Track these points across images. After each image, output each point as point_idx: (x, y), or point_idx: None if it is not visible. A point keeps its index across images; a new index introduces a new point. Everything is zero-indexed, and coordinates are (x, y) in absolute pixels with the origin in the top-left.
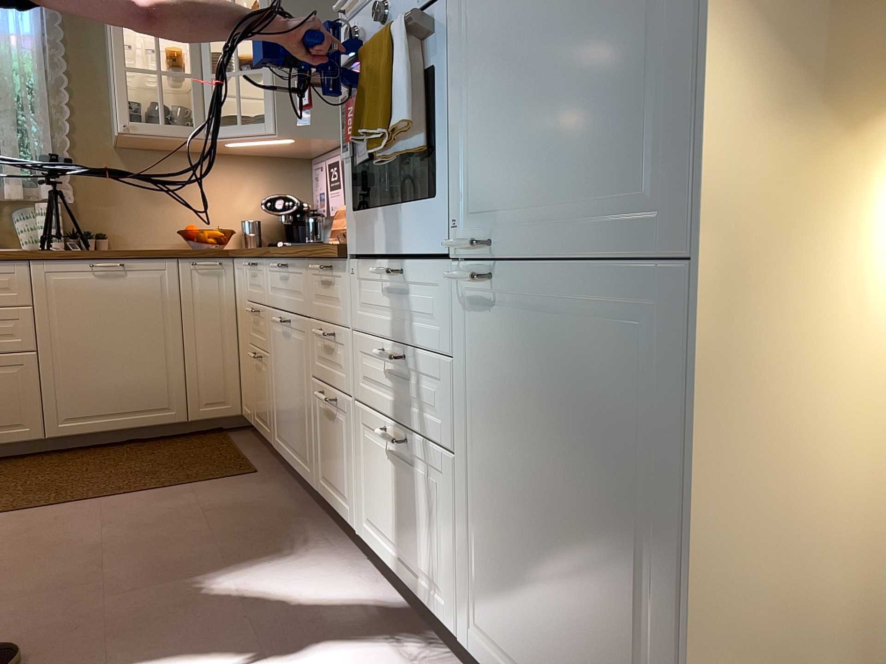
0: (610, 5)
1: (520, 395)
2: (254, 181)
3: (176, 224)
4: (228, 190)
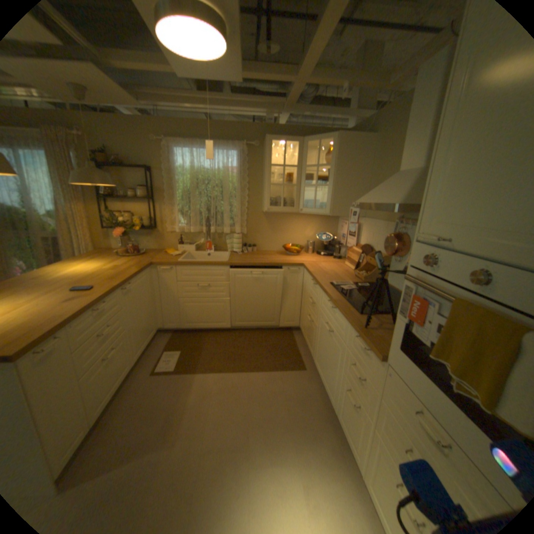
0: None
1: None
2: (314, 224)
3: (281, 241)
4: (303, 227)
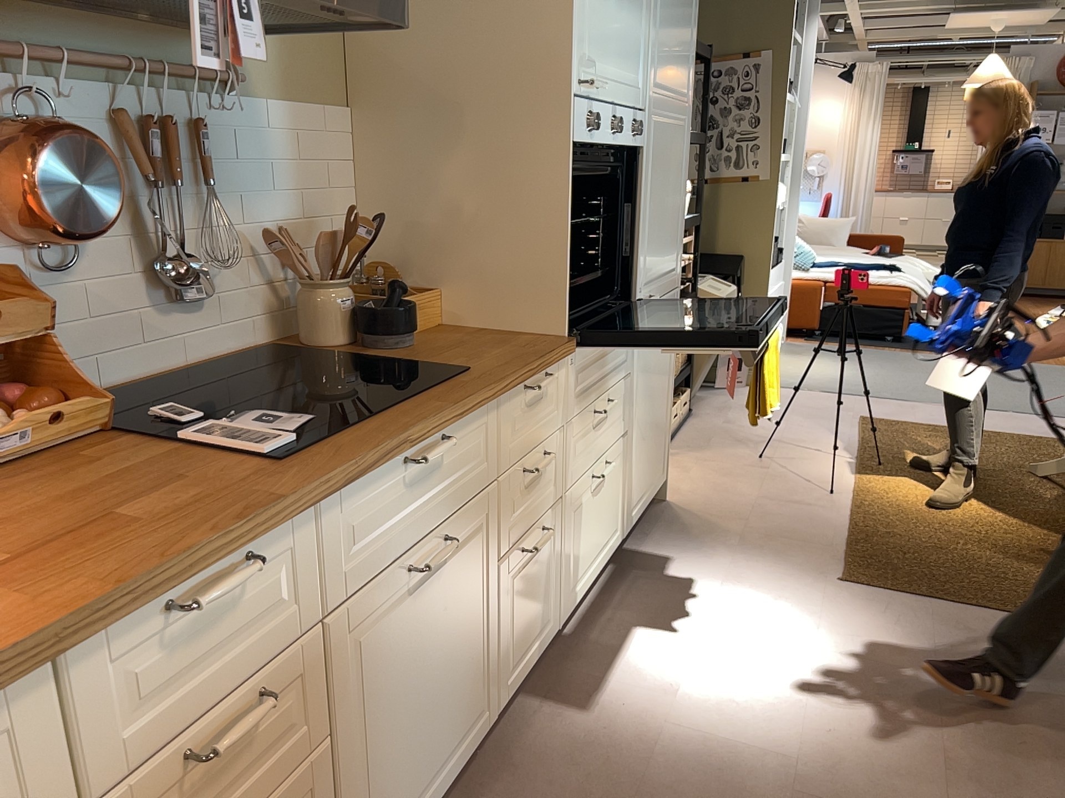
0: (673, 201)
1: (649, 364)
2: None
3: None
4: None
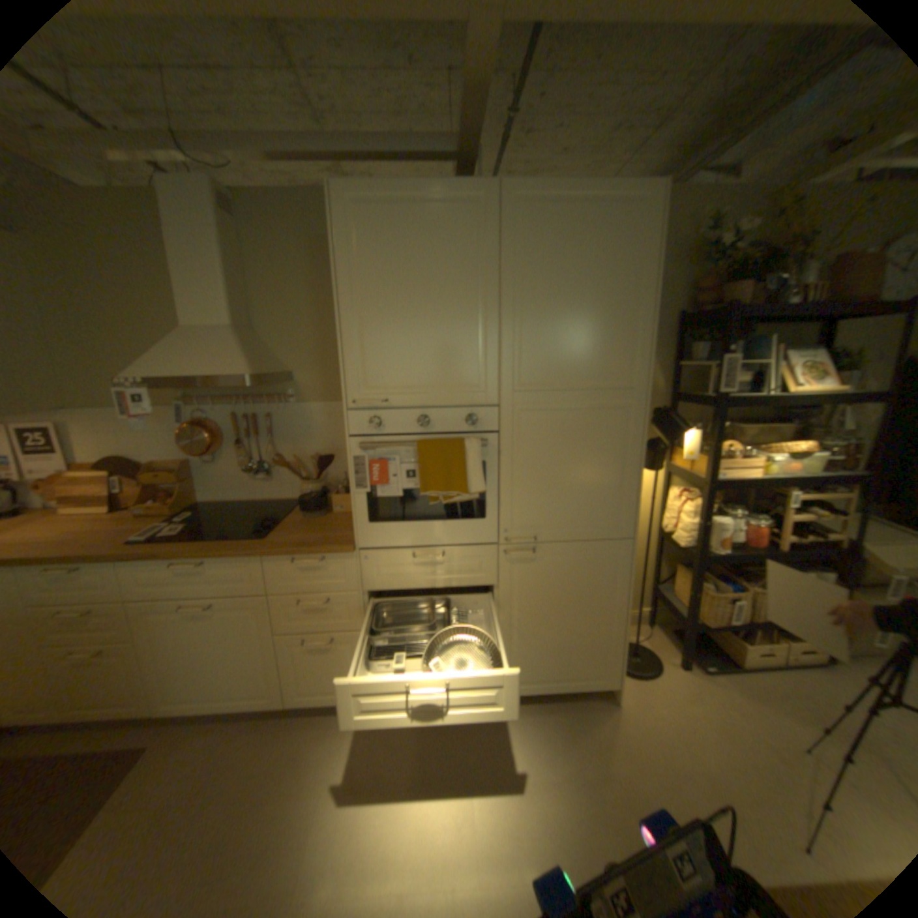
0: (599, 467)
1: (546, 587)
2: None
3: None
4: None
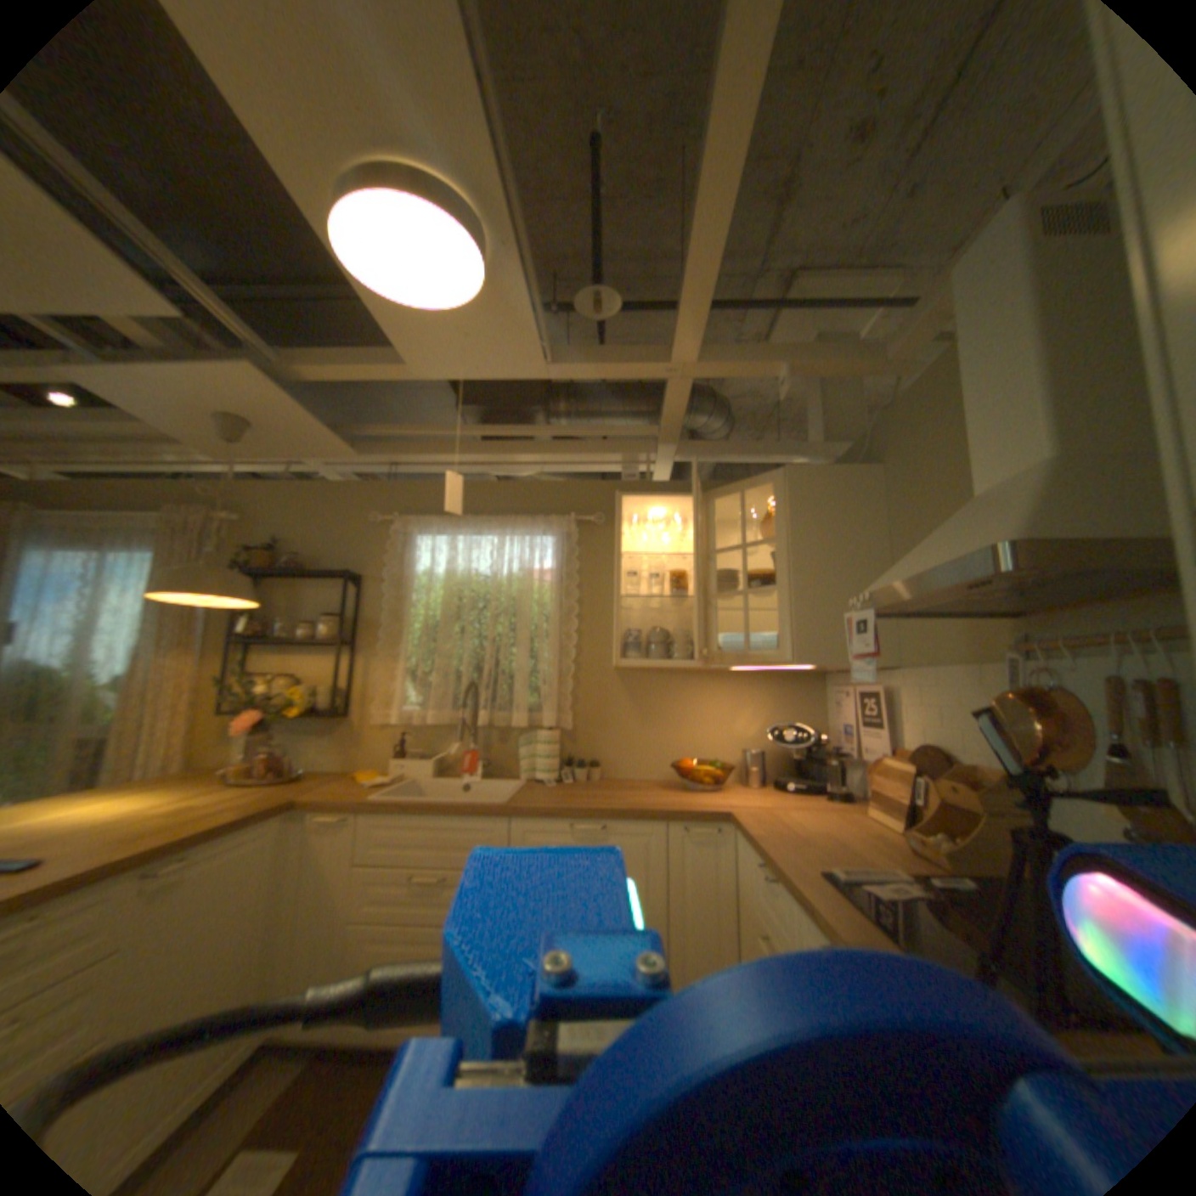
0: None
1: None
2: (758, 702)
3: (670, 752)
4: (728, 712)
